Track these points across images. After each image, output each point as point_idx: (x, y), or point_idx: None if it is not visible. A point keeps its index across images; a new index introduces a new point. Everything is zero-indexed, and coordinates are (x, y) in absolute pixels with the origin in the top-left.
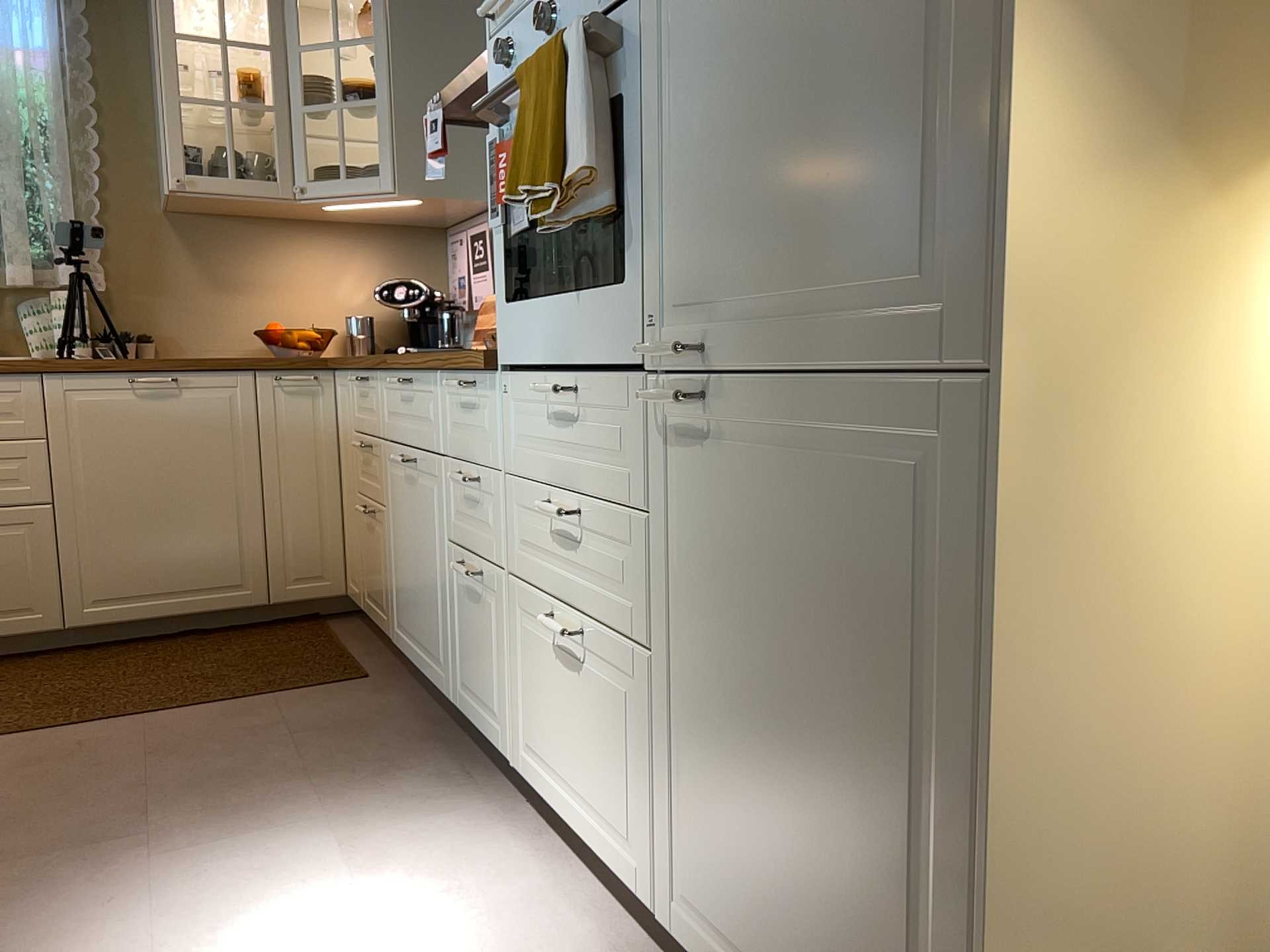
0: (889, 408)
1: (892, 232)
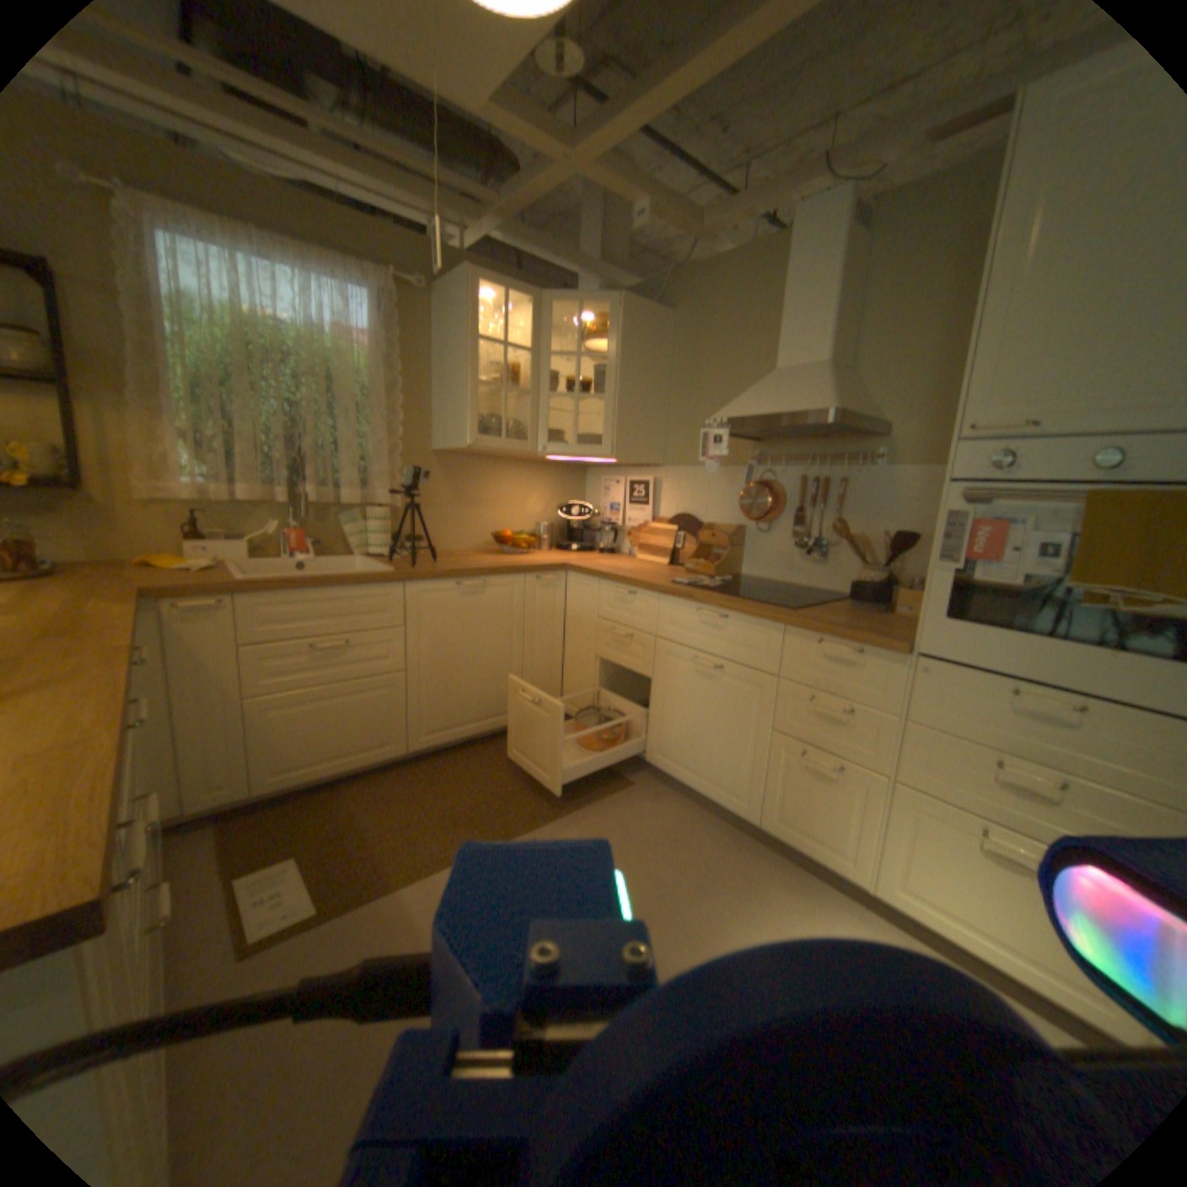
0: None
1: None
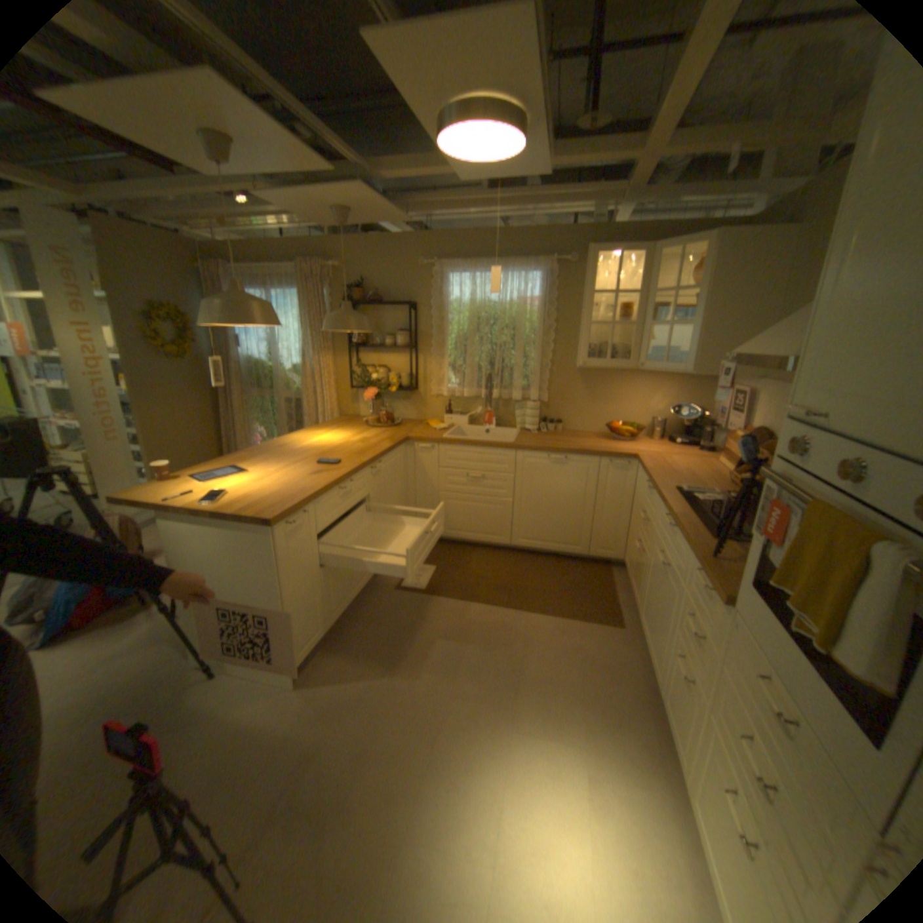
0: None
1: None
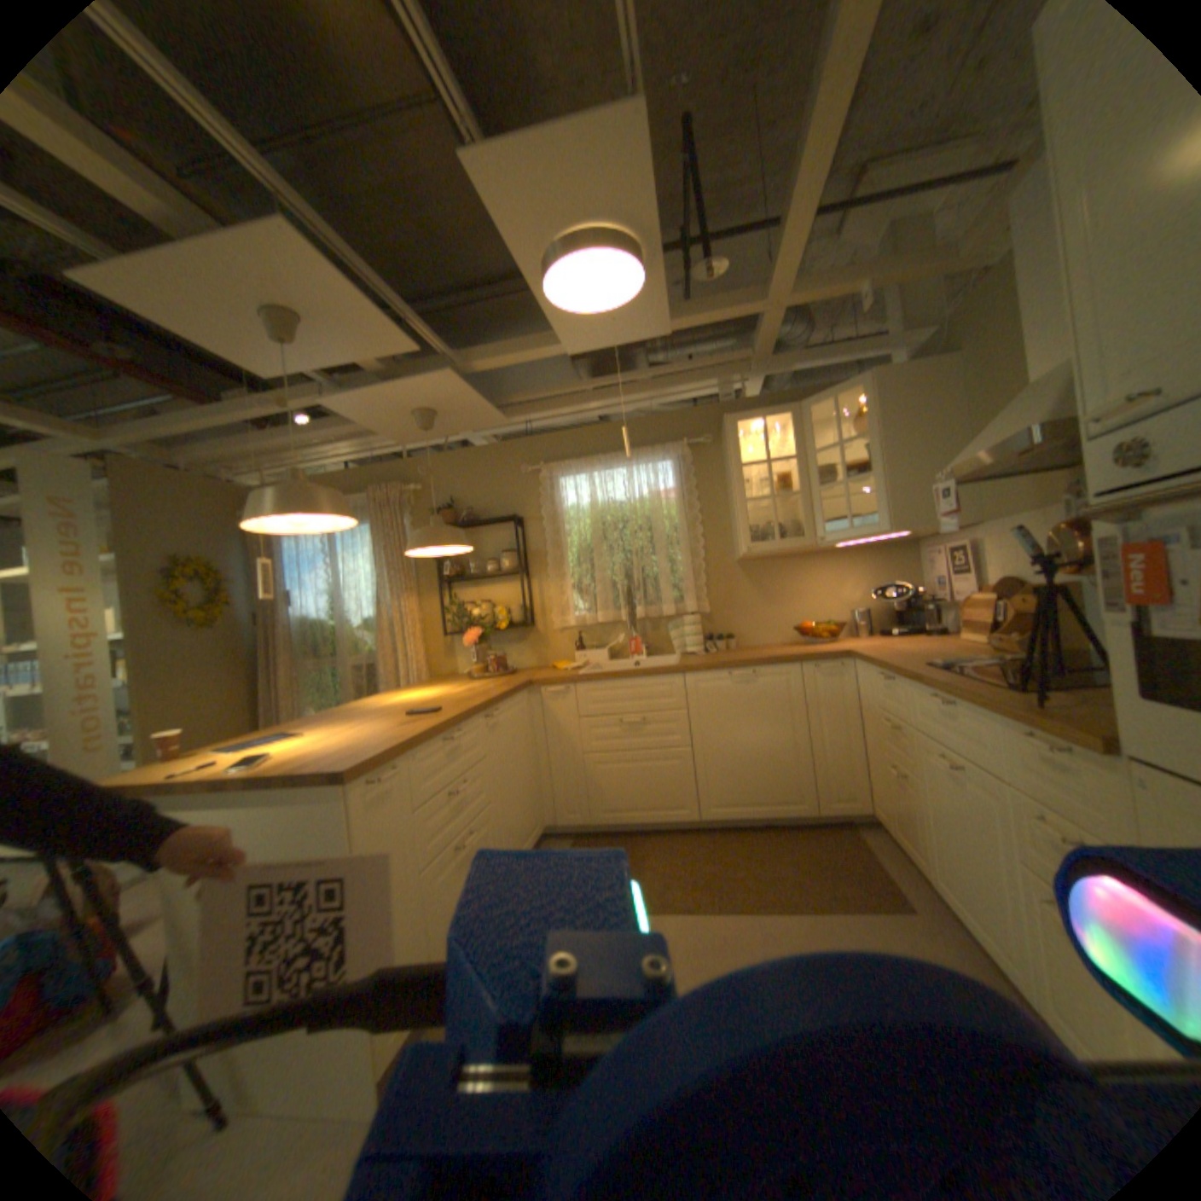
0: None
1: None
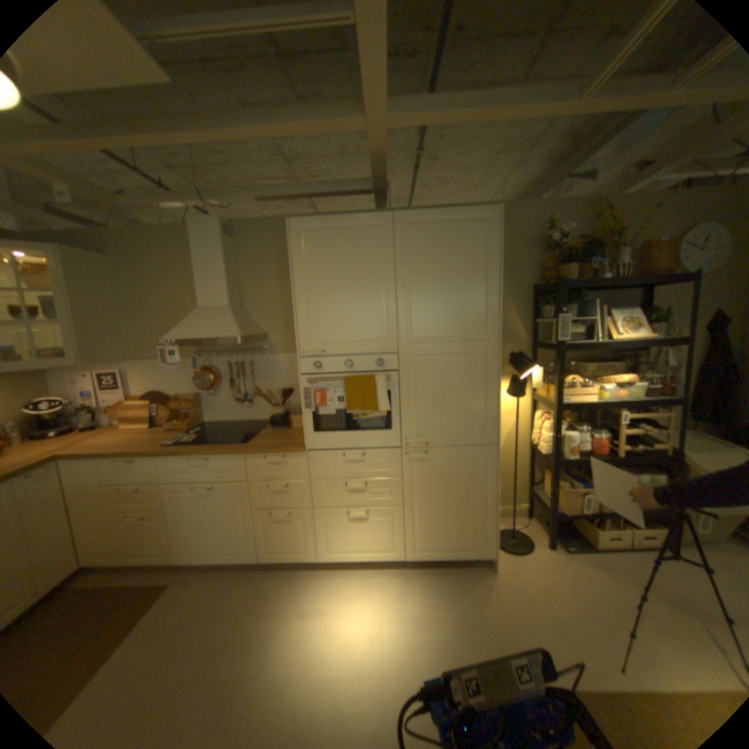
0: (473, 450)
1: (473, 425)
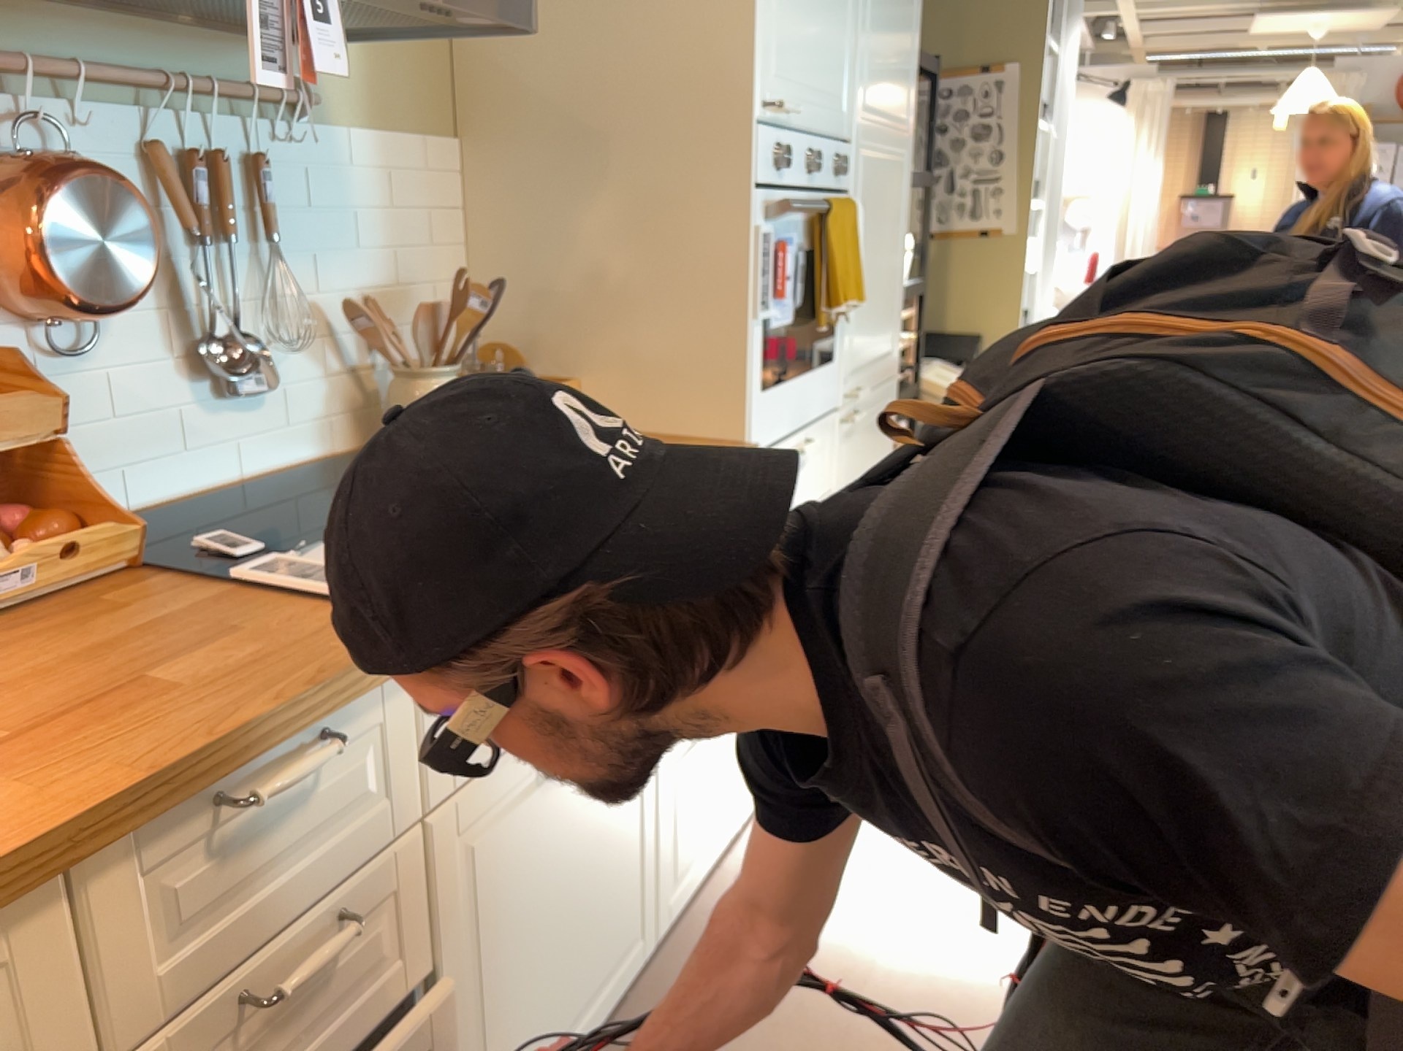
0: (883, 394)
1: (886, 337)
